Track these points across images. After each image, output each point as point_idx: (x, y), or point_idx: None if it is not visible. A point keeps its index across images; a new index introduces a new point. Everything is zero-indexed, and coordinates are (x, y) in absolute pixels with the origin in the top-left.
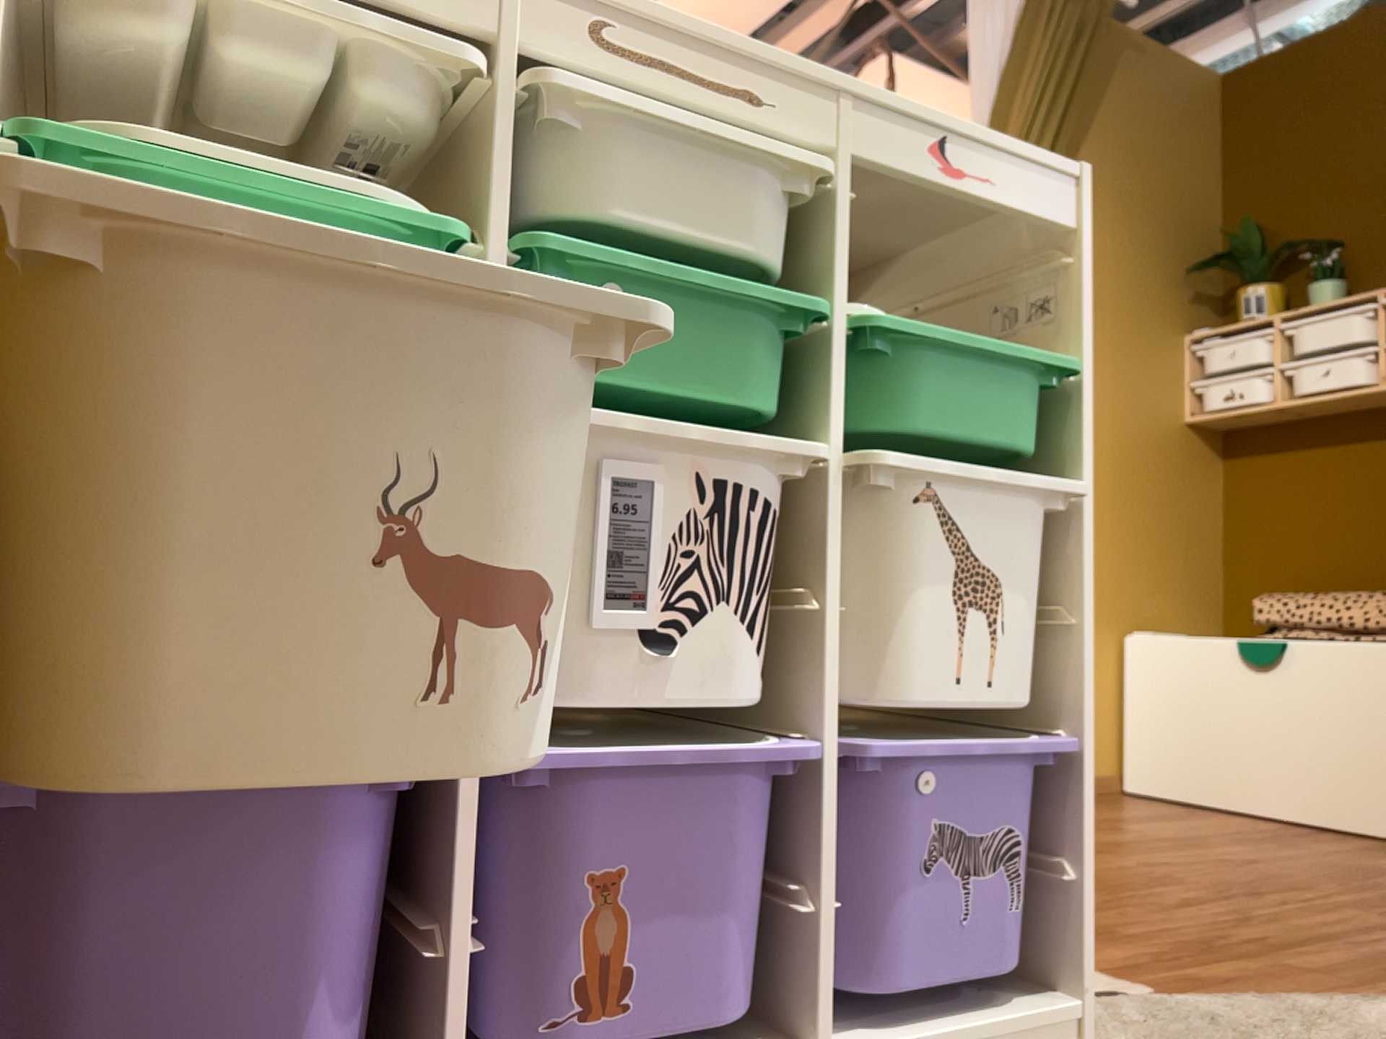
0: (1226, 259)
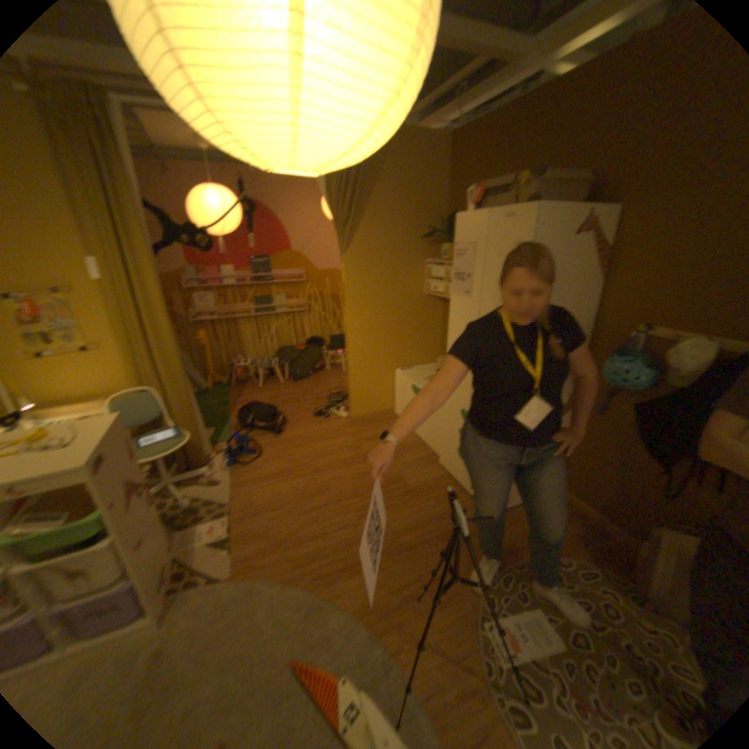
0: (438, 232)
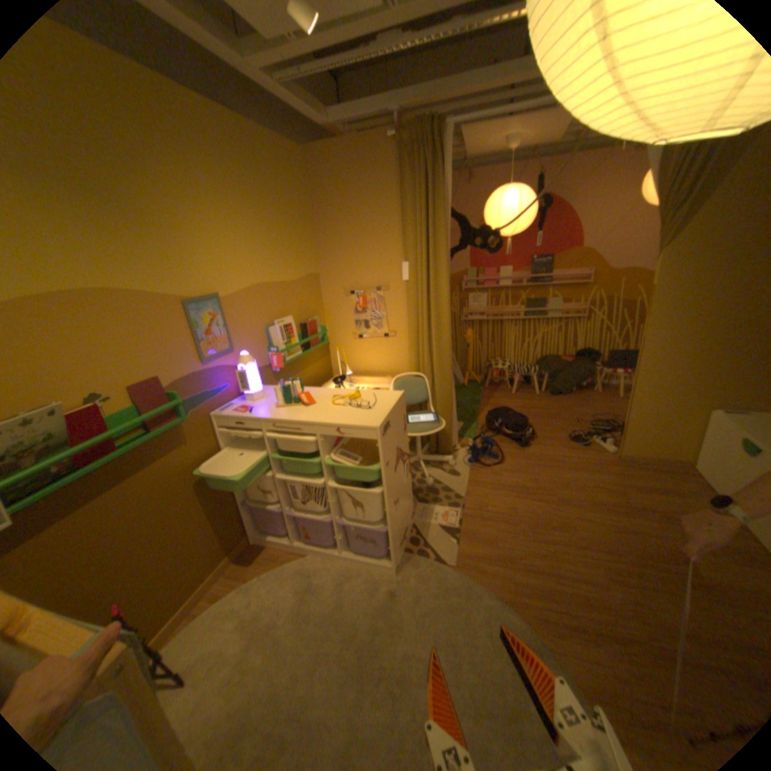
0: None
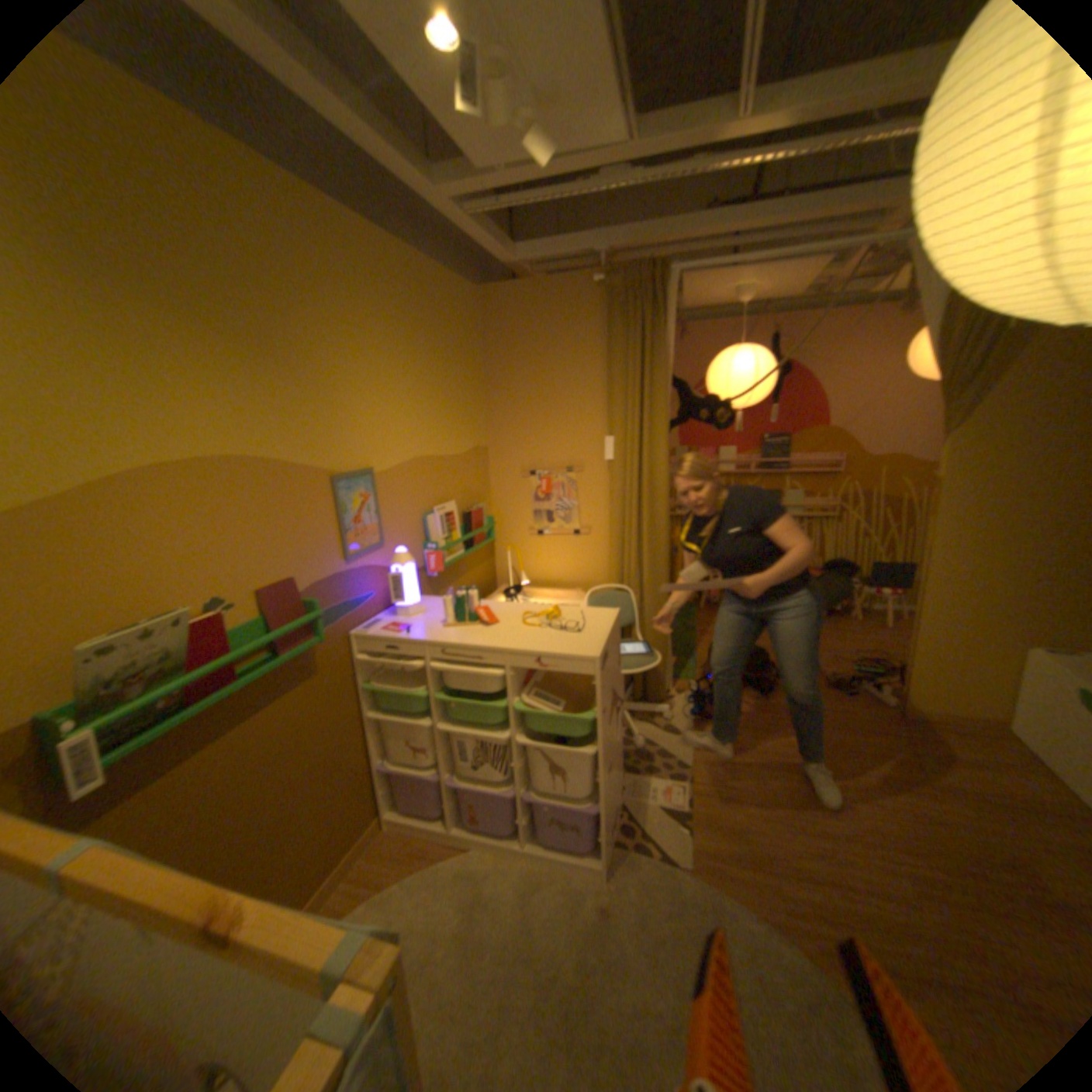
0: None
